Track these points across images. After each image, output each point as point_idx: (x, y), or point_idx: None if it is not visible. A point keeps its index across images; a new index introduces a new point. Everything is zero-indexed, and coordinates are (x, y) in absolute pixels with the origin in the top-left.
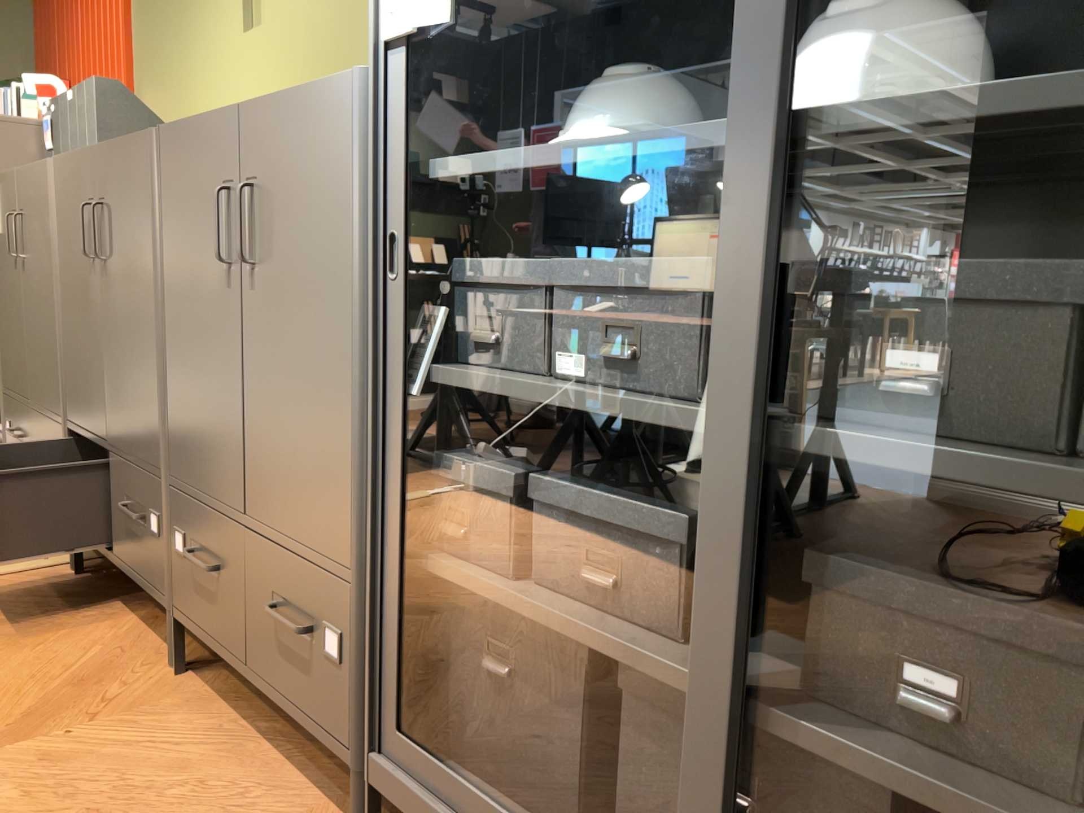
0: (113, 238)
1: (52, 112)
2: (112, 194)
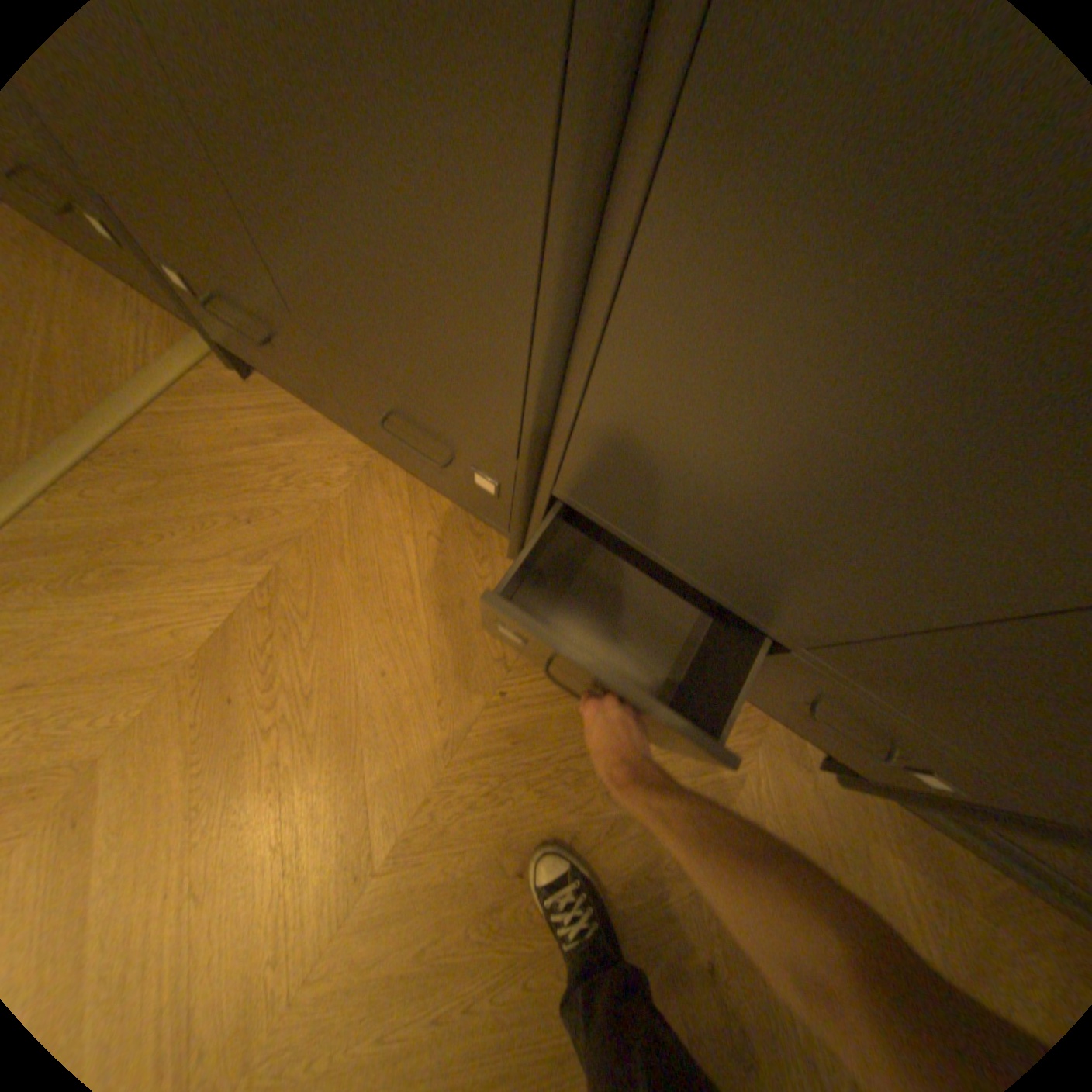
0: None
1: None
2: None
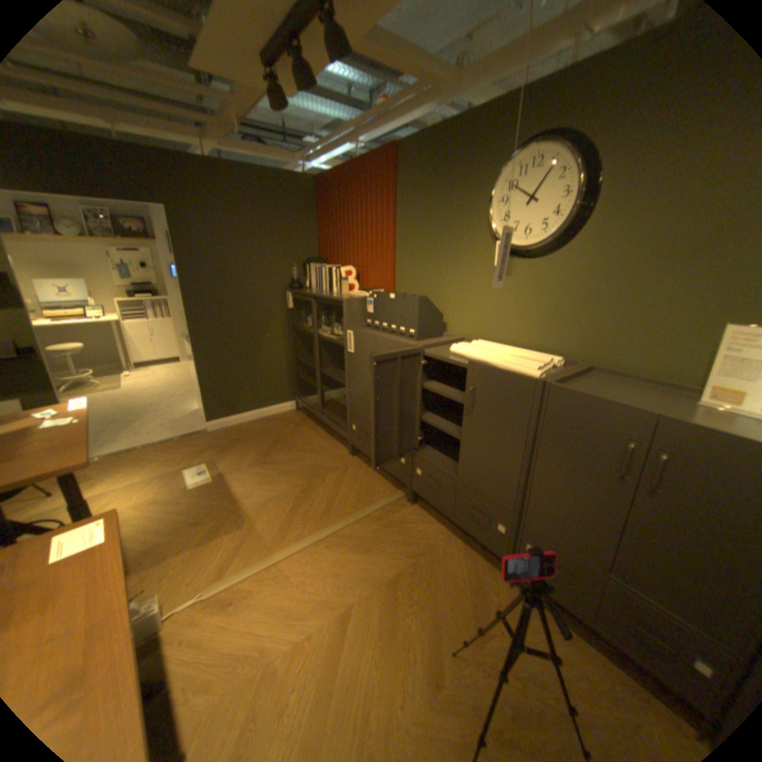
0: (482, 406)
1: (373, 296)
2: (484, 388)
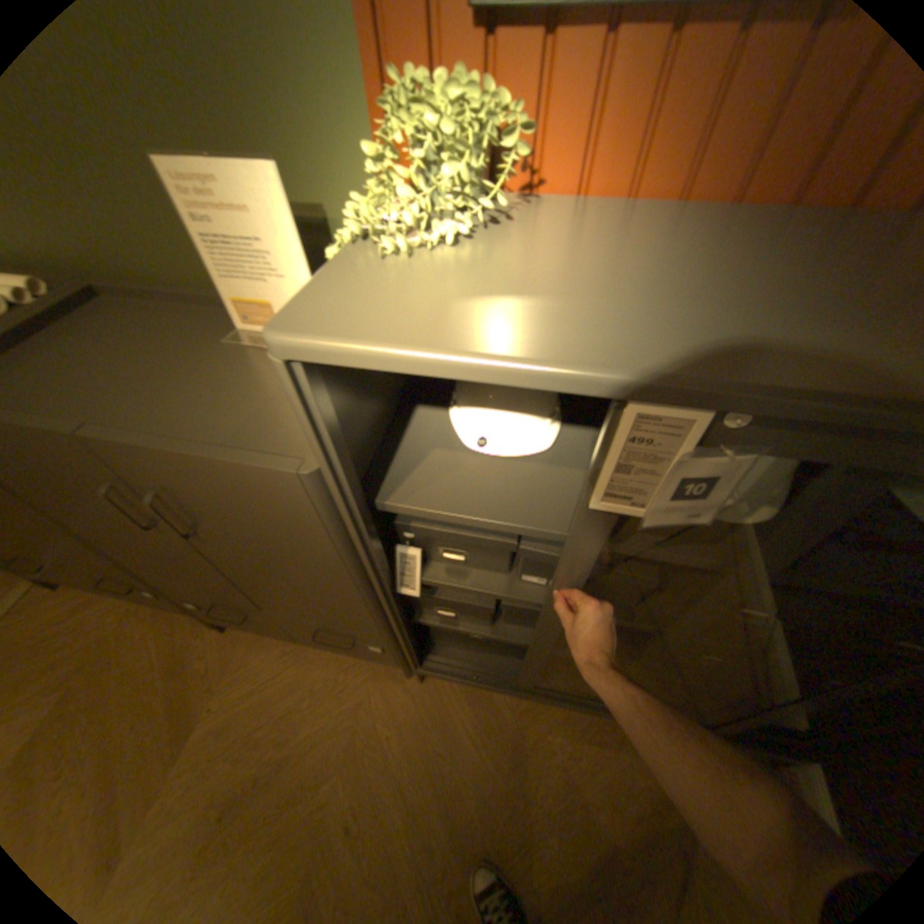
0: None
1: None
2: None
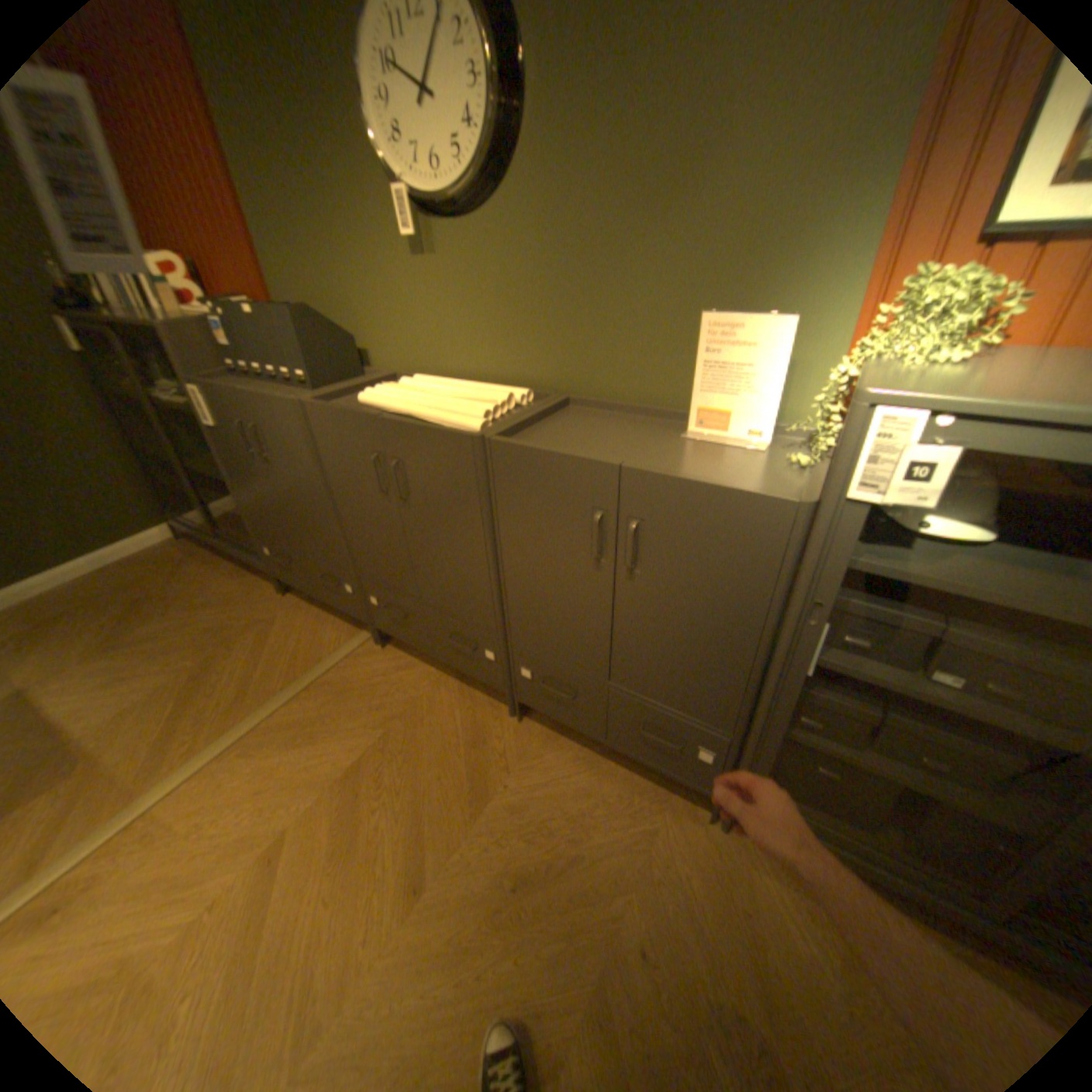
0: (417, 489)
1: (217, 312)
2: (411, 459)
